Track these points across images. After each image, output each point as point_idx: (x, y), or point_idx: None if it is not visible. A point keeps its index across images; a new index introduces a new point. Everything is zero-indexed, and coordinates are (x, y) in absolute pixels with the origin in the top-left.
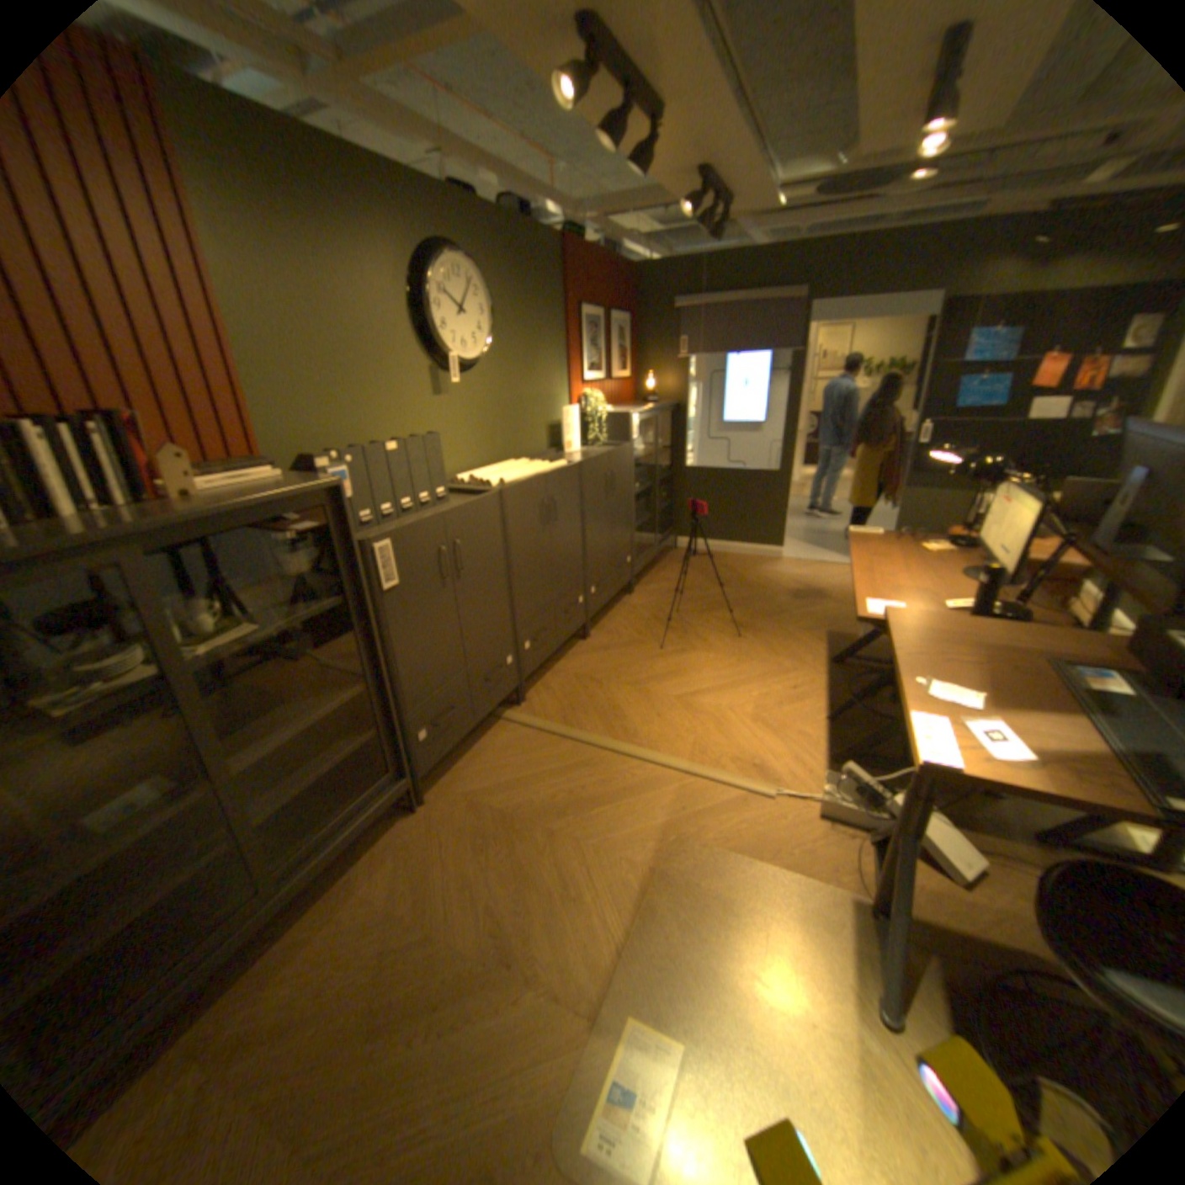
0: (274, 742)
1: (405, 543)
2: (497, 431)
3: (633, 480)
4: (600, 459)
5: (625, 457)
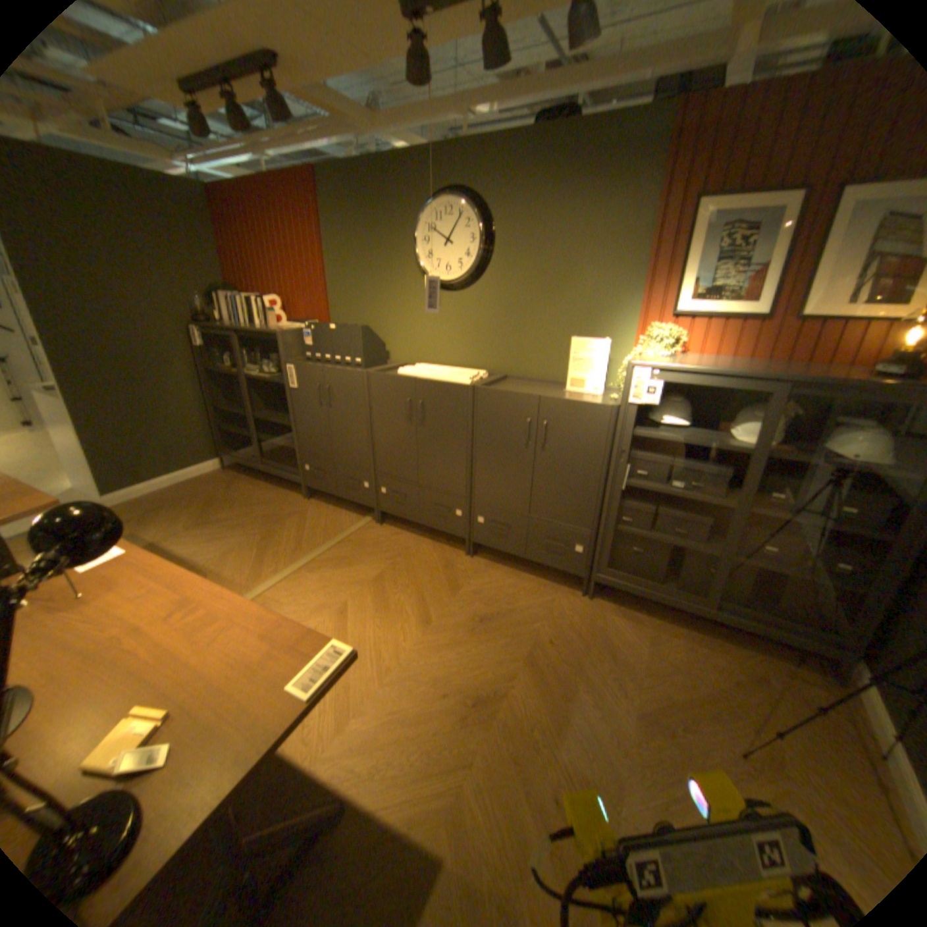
0: (266, 418)
1: (302, 372)
2: (490, 344)
3: (625, 460)
4: (517, 397)
5: (592, 417)
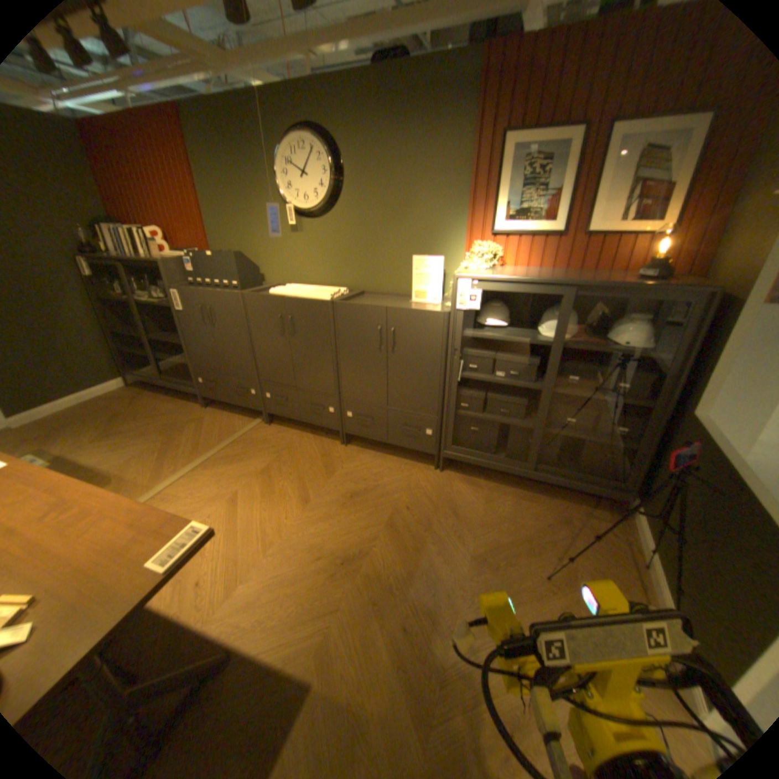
0: (160, 338)
1: (185, 295)
2: (349, 264)
3: (457, 357)
4: (369, 308)
5: (429, 322)
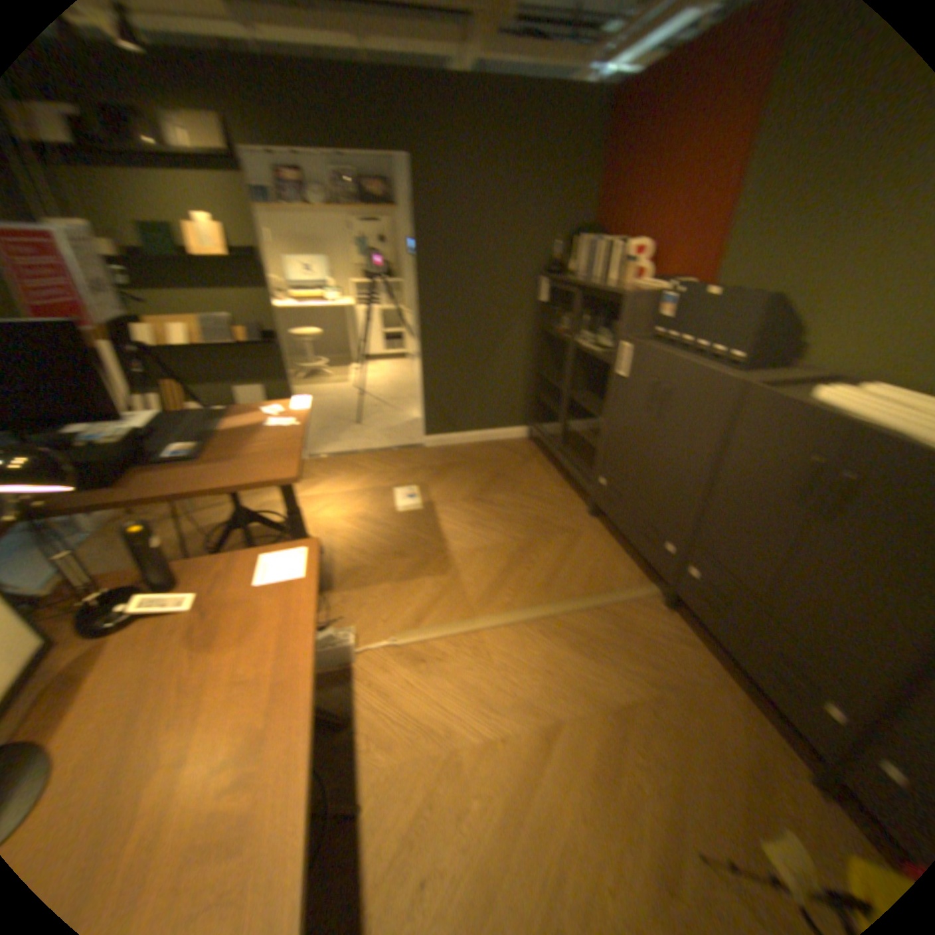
0: (577, 401)
1: (636, 355)
2: None
3: None
4: None
5: None
